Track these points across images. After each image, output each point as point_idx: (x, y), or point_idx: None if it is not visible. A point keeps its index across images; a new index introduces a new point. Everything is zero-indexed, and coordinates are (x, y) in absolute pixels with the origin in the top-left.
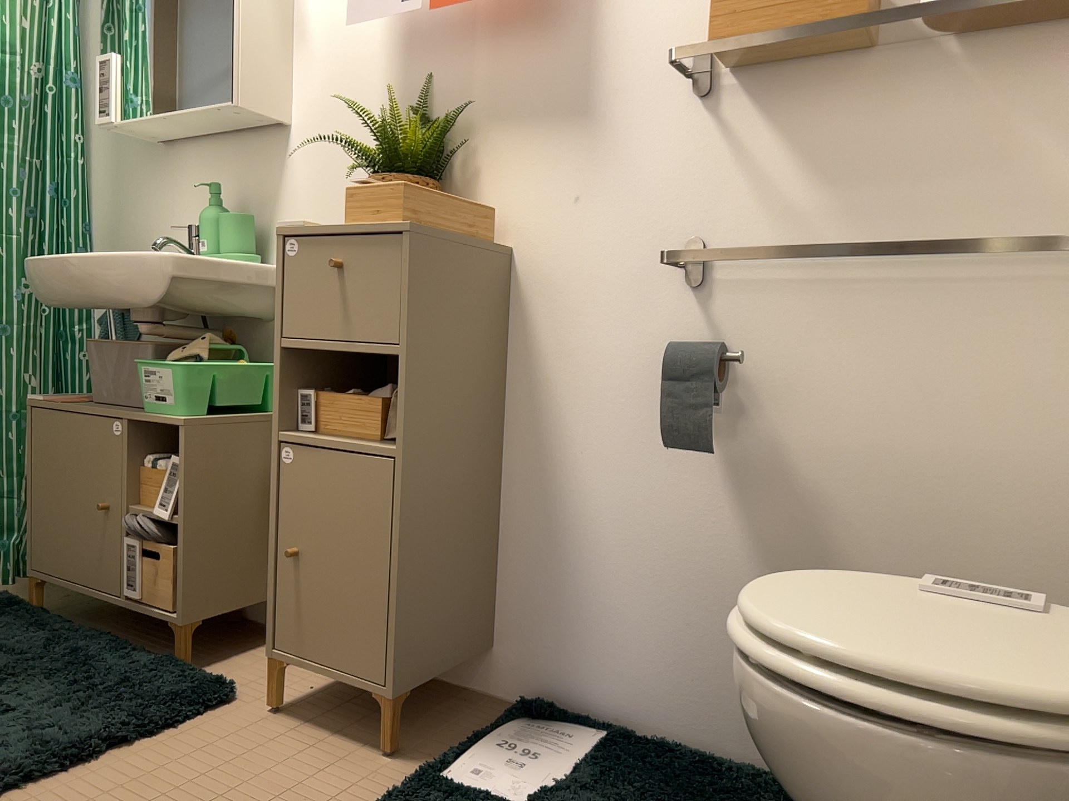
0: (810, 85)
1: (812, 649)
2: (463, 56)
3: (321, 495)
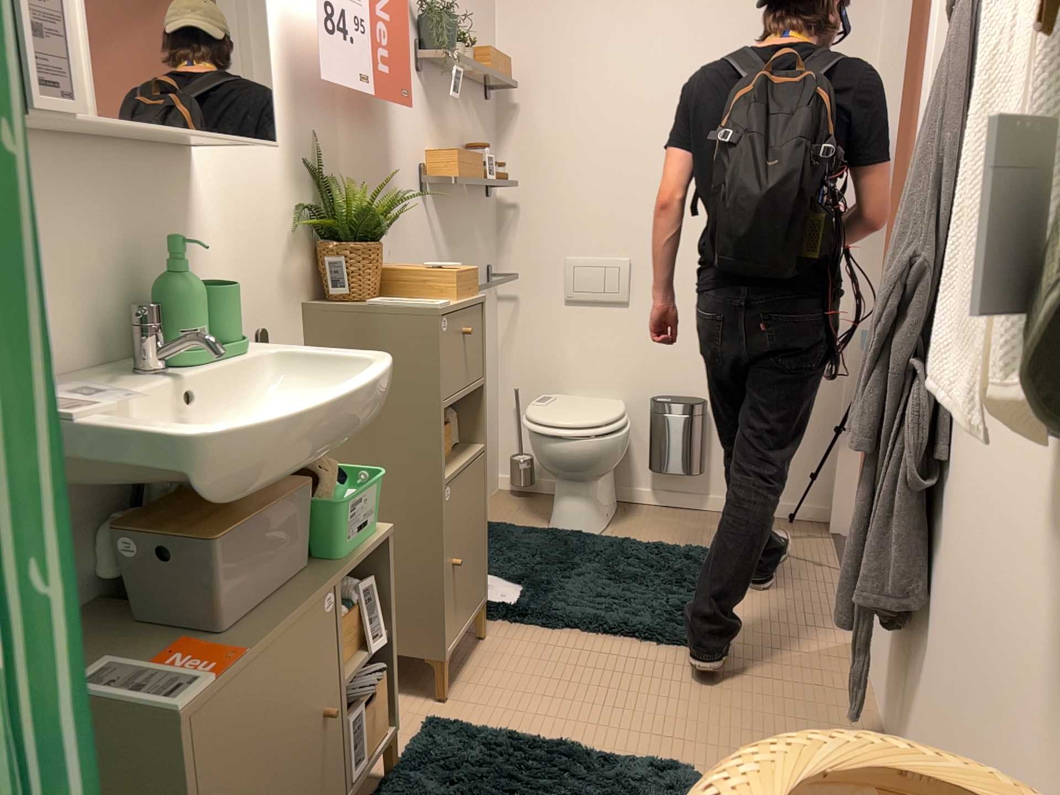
0: (446, 195)
1: (616, 422)
2: (332, 120)
3: (461, 510)
